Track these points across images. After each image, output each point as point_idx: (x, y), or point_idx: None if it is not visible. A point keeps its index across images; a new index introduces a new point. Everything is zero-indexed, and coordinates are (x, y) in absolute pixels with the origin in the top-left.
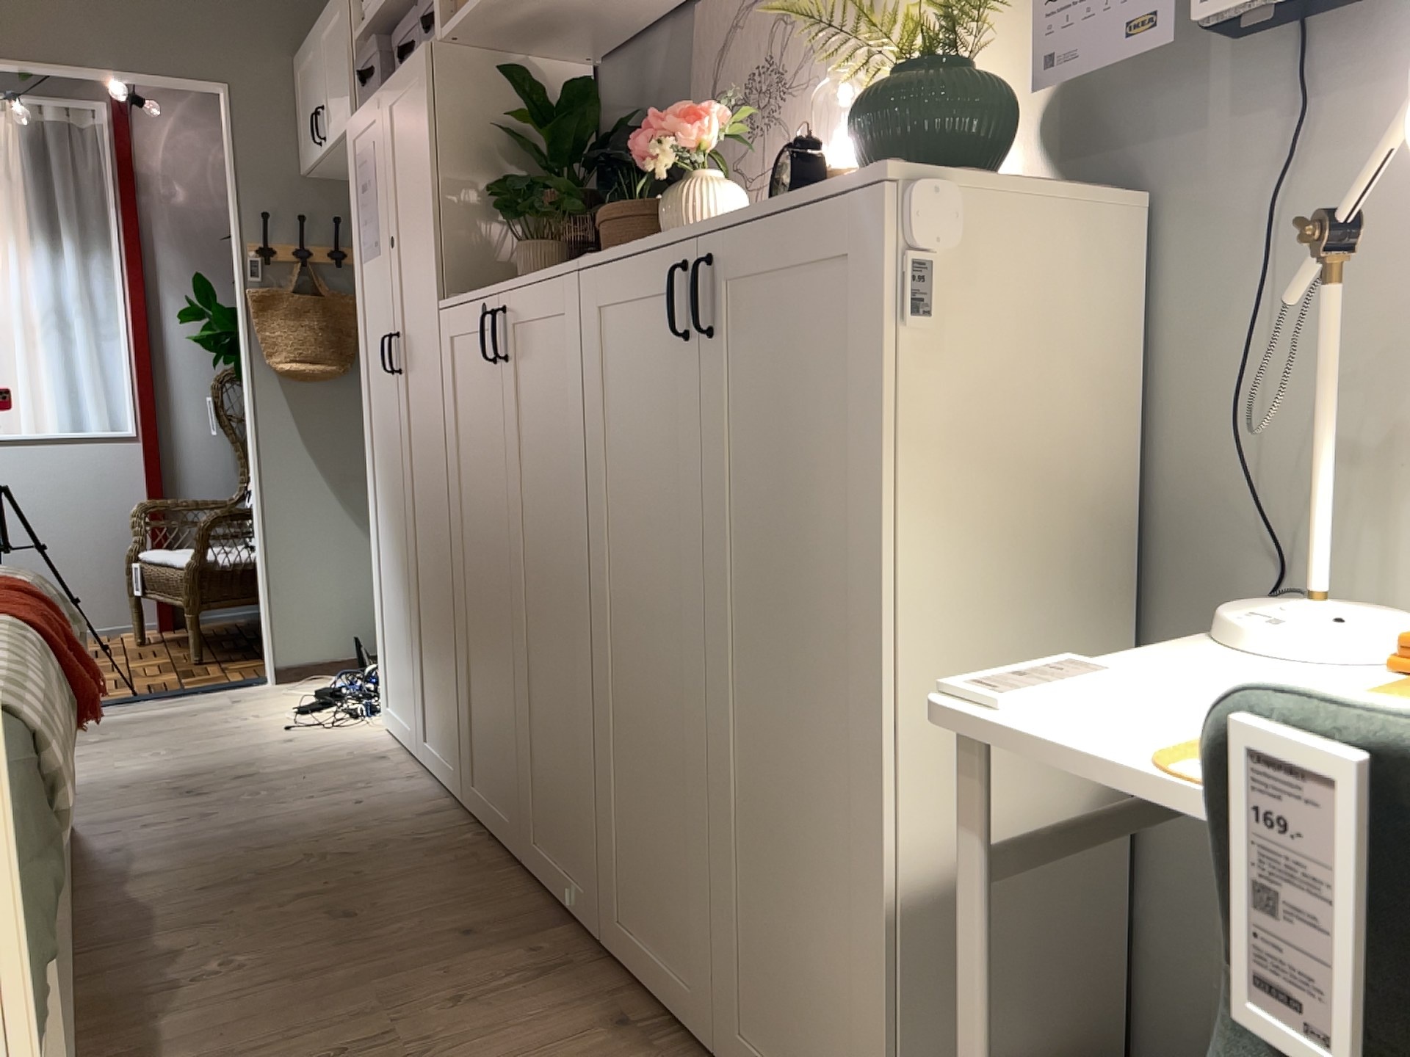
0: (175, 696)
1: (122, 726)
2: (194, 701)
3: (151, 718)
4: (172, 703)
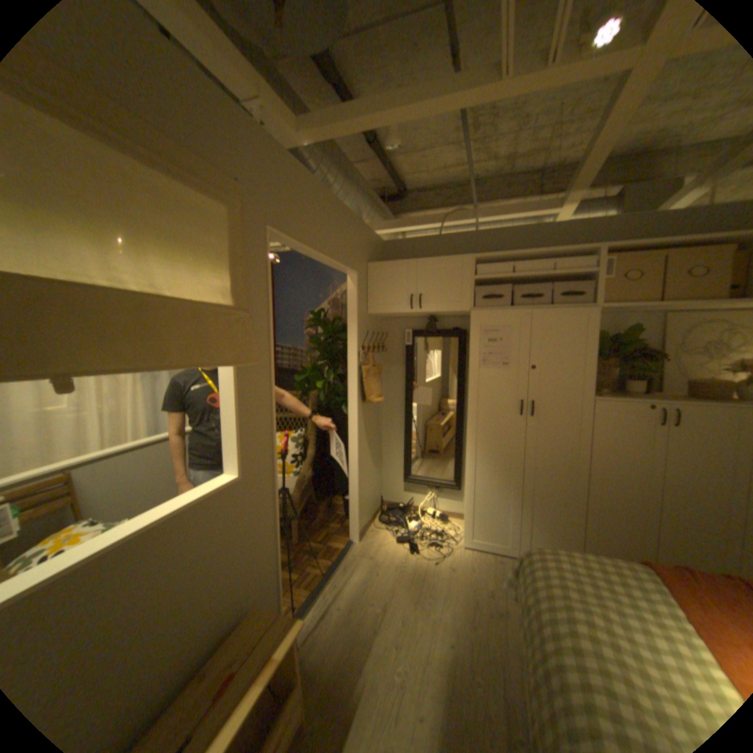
0: (337, 569)
1: (367, 598)
2: (352, 568)
3: (364, 587)
4: (346, 574)
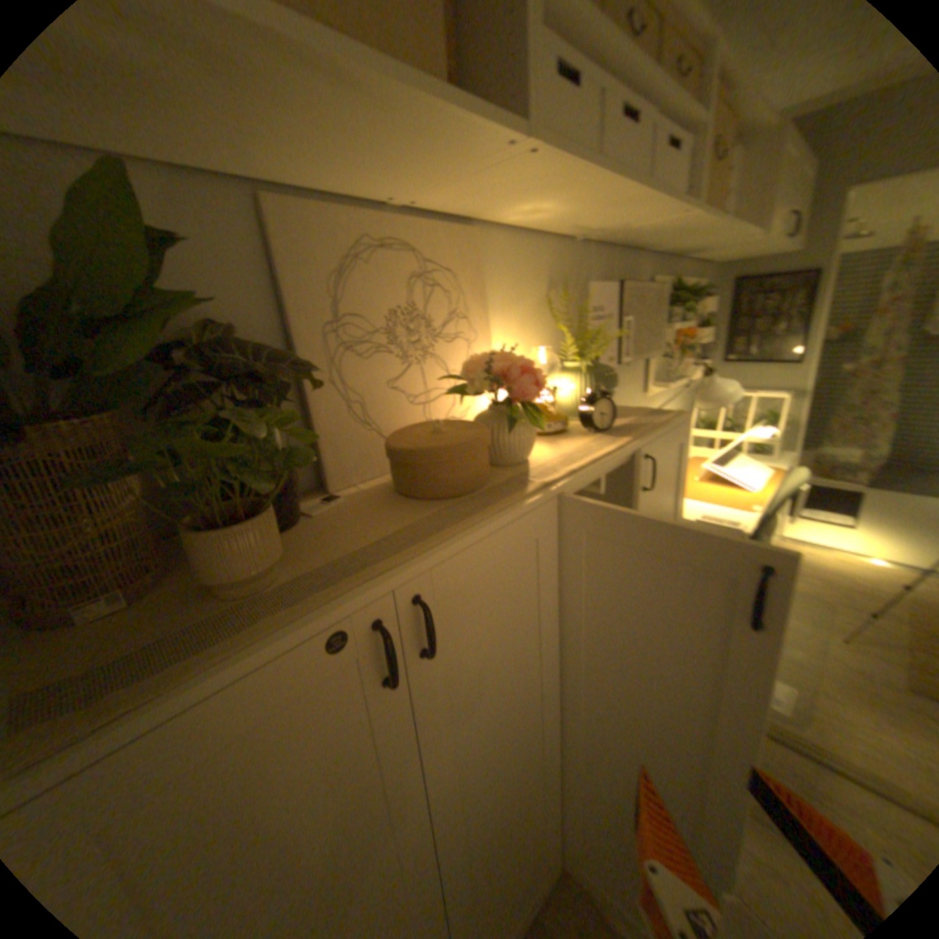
0: None
1: None
2: None
3: None
4: None
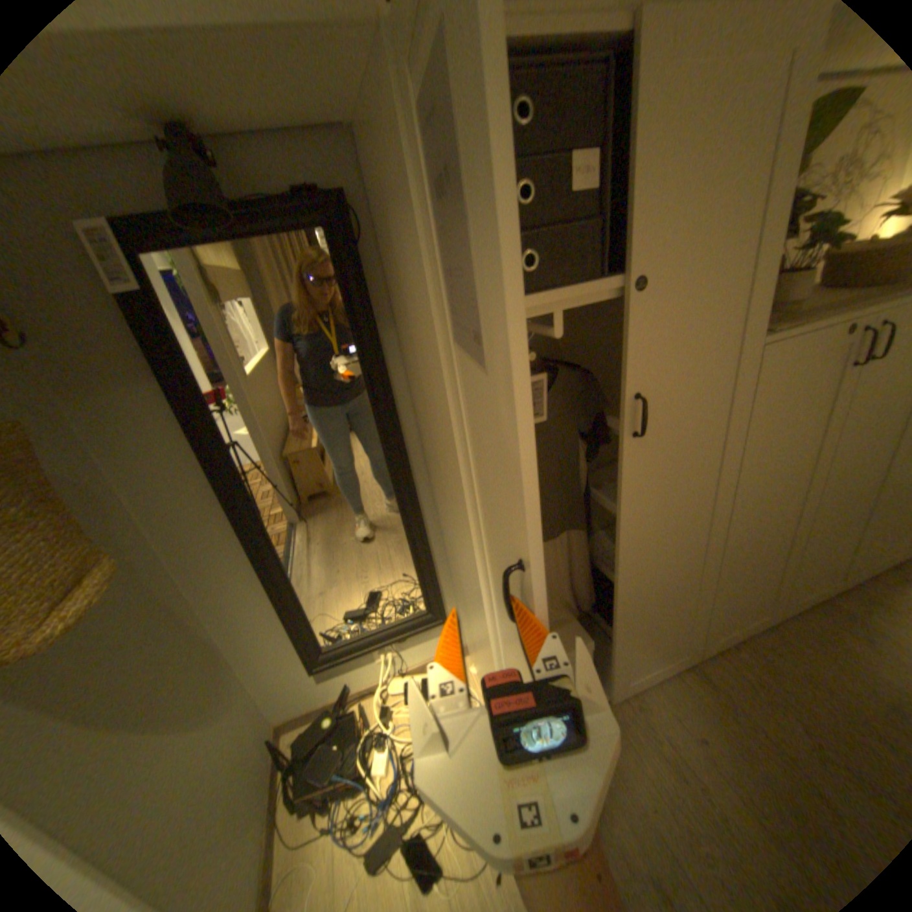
0: None
1: None
2: None
3: None
4: None
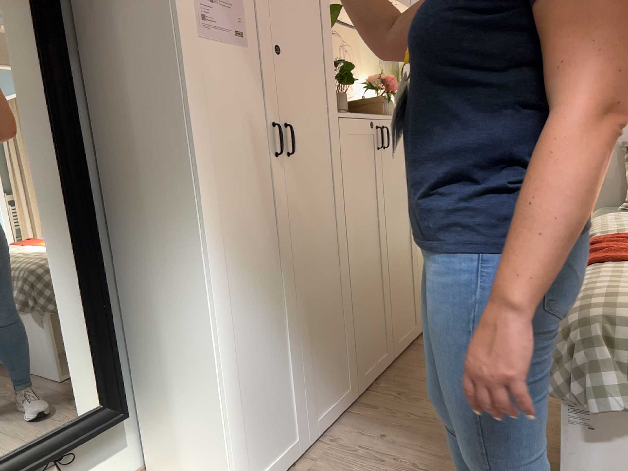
0: None
1: None
2: None
3: None
4: None
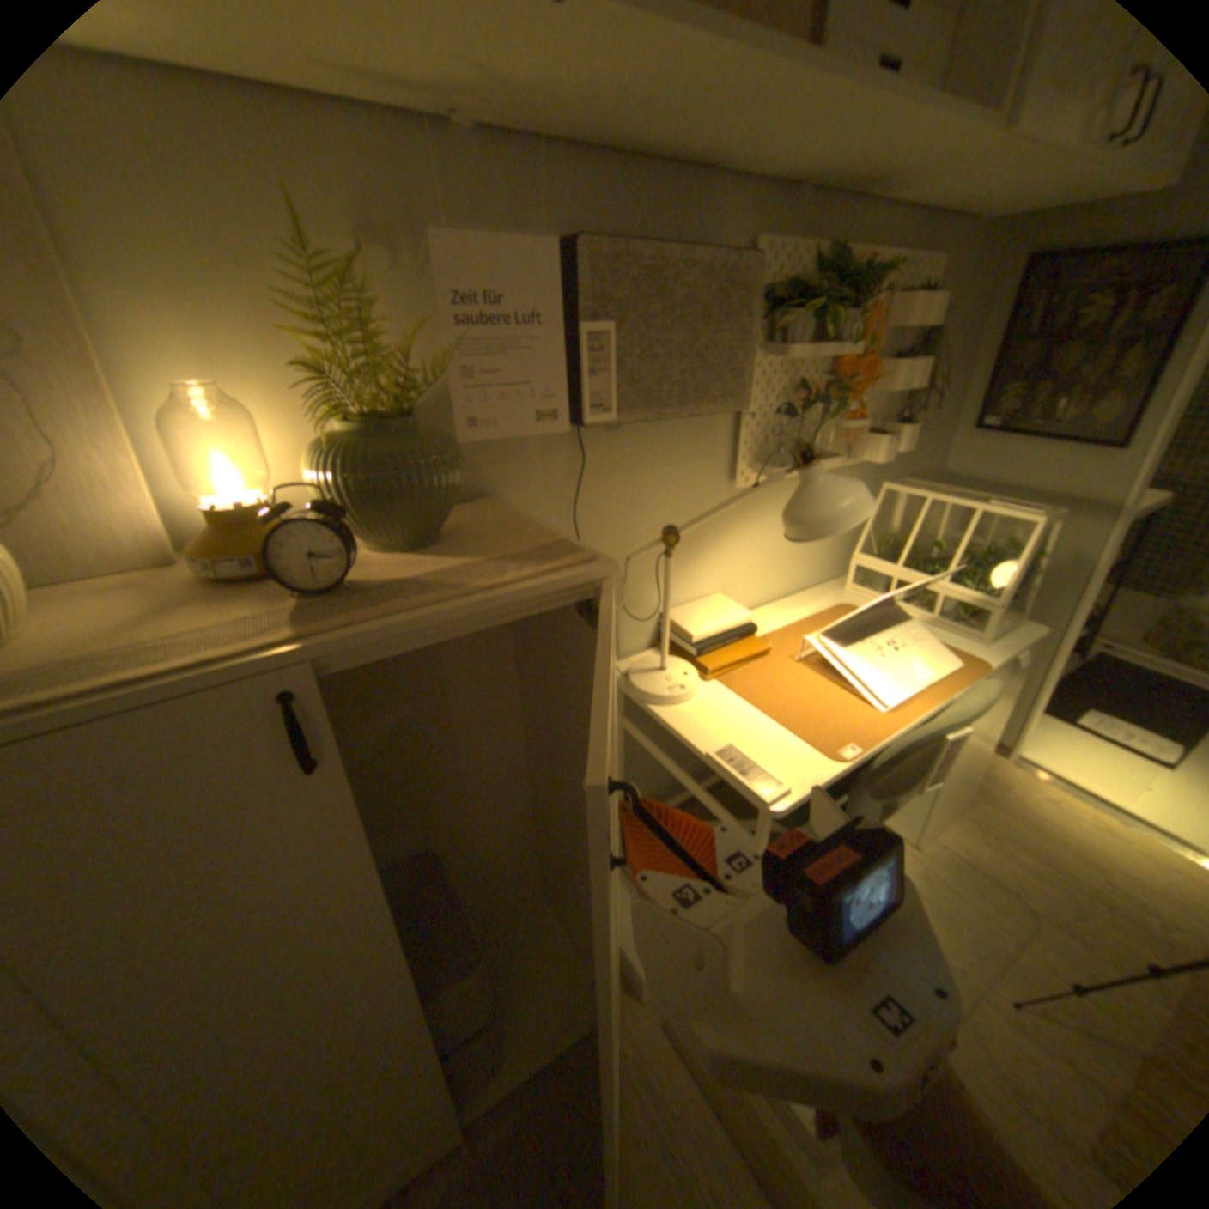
0: None
1: None
2: None
3: None
4: None
